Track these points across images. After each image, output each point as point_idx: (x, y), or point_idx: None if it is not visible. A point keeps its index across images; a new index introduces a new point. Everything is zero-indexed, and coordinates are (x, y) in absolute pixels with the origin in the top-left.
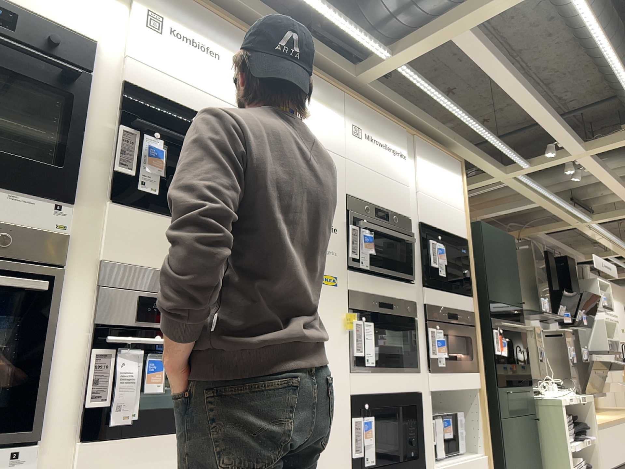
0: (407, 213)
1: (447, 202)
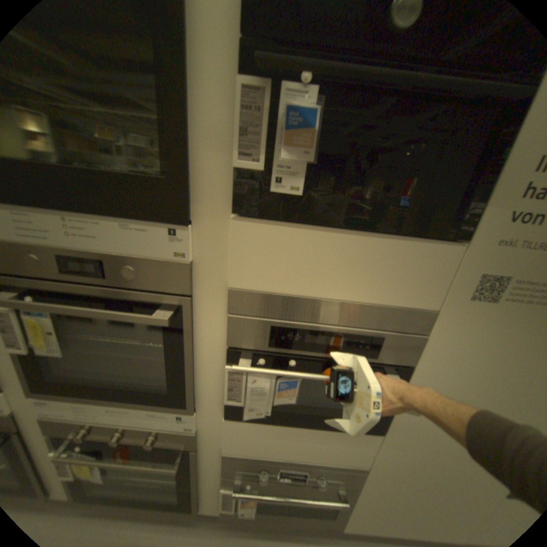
0: None
1: None
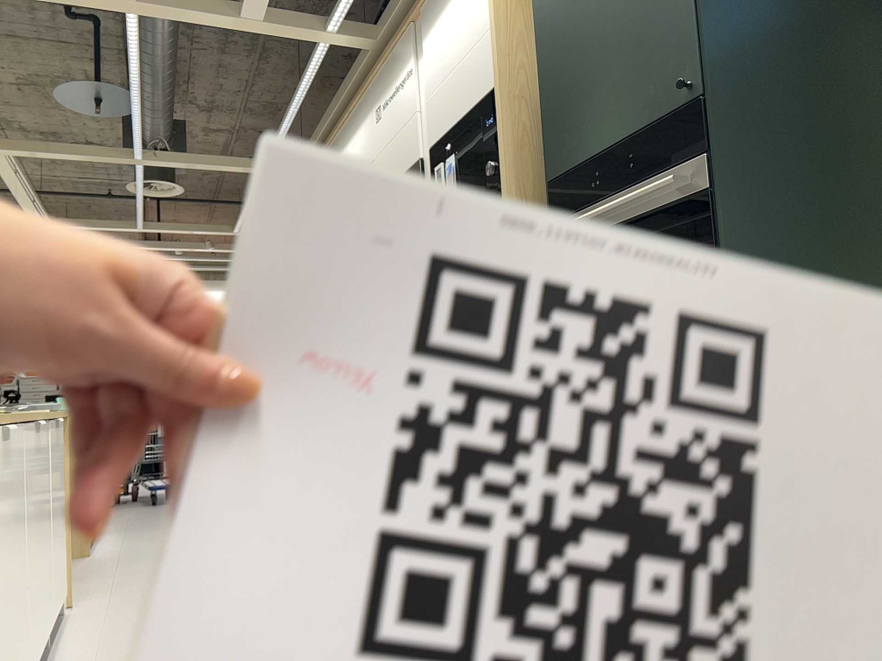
0: (417, 156)
1: (463, 56)
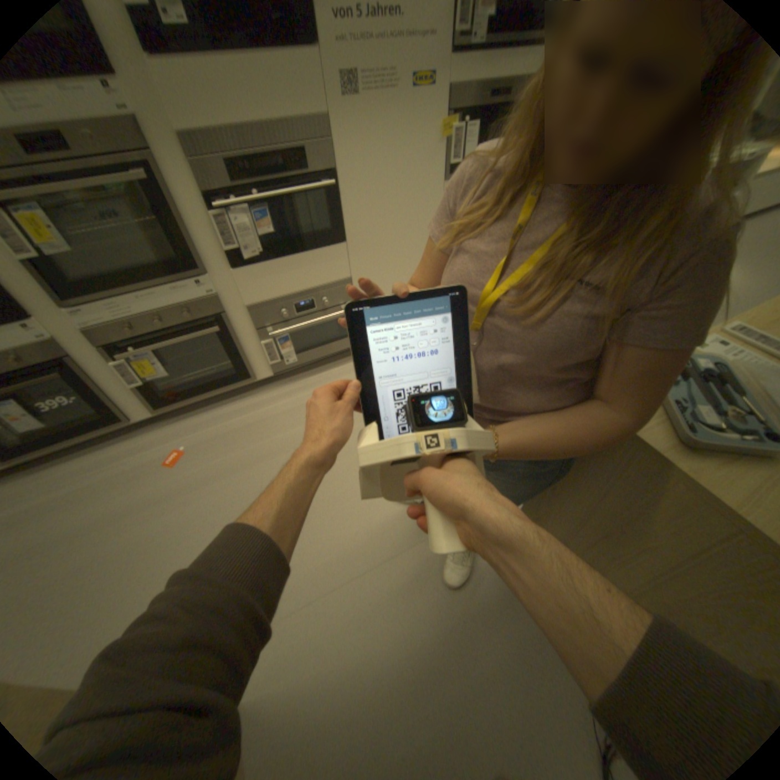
0: None
1: None
